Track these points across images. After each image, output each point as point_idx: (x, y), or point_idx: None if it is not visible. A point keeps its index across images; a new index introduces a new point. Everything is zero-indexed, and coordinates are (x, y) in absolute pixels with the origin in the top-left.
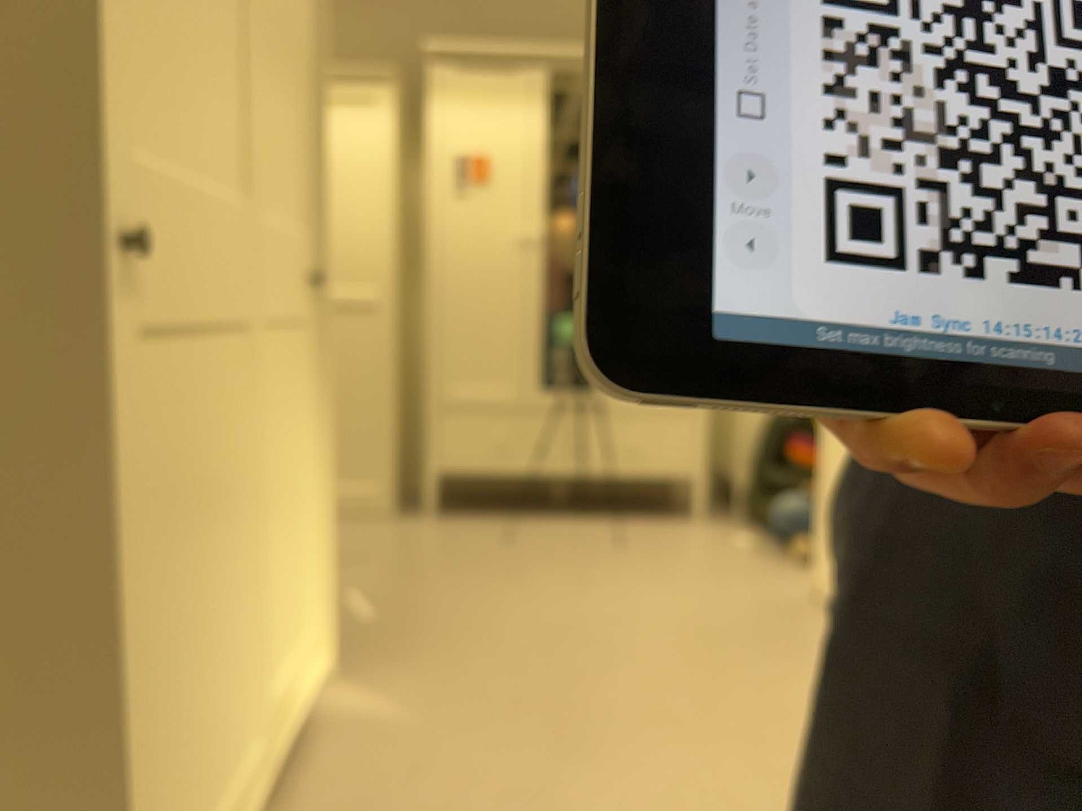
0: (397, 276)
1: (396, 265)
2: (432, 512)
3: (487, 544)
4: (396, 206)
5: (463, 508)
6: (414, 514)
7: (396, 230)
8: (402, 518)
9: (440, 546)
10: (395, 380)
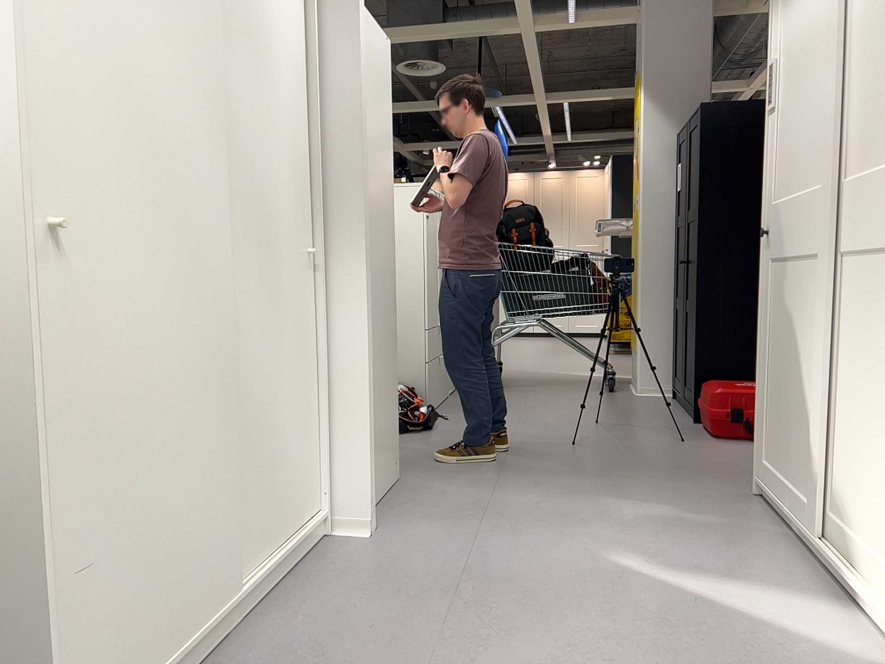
0: None
1: None
2: None
3: None
4: None
5: None
6: None
7: None
8: None
9: None
10: None
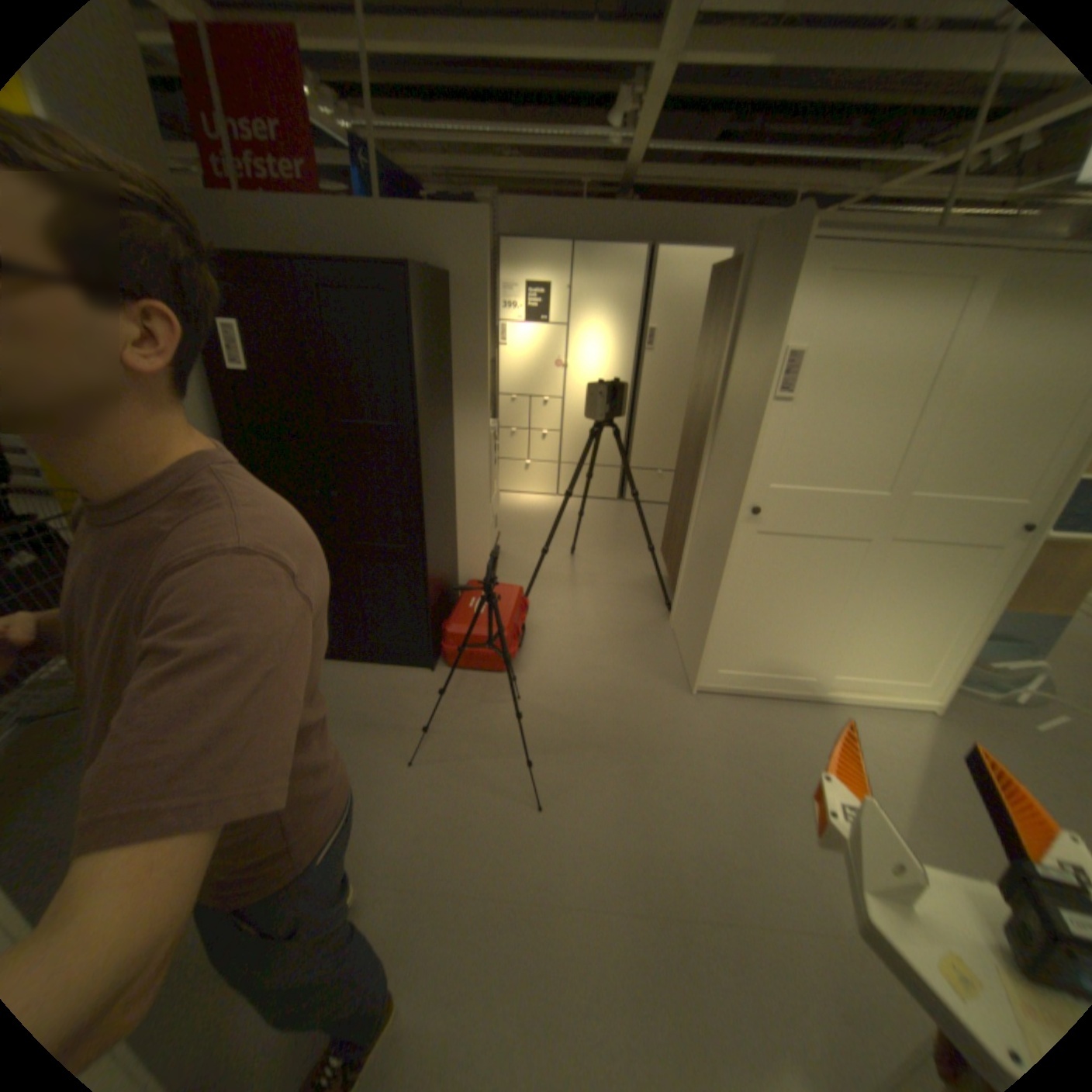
0: None
1: None
2: None
3: None
4: None
5: None
6: None
7: None
8: None
9: None
10: None
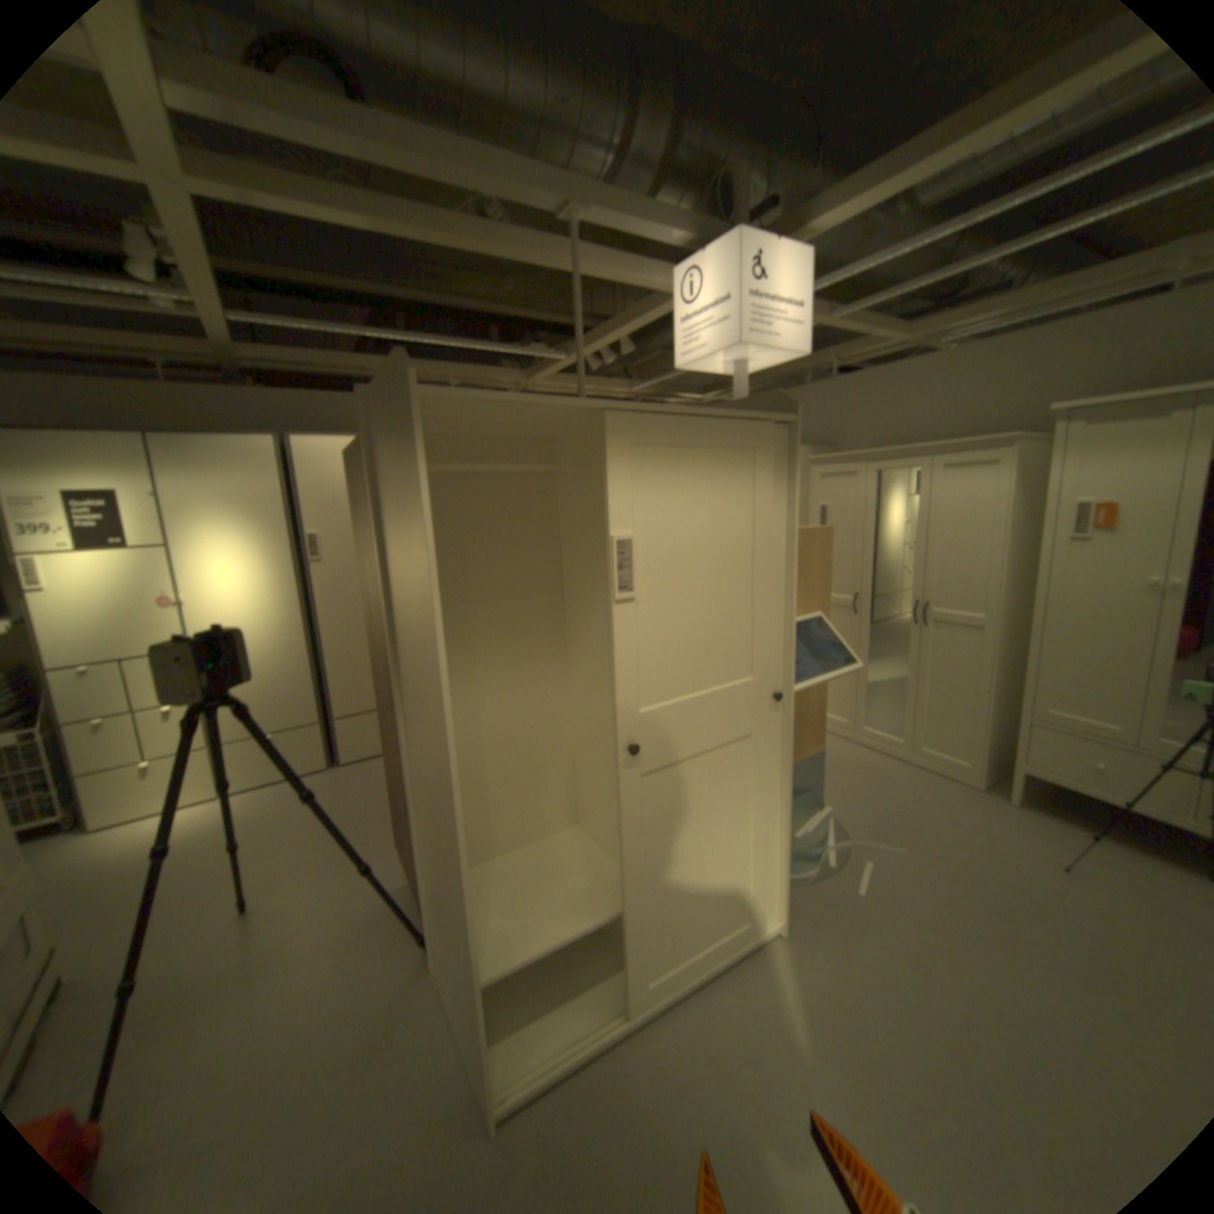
0: (1009, 604)
1: (1010, 595)
2: (1025, 800)
3: (1044, 864)
4: (1015, 546)
5: (1065, 807)
6: (1005, 796)
7: (1013, 566)
8: (989, 798)
9: (995, 845)
10: (998, 687)
